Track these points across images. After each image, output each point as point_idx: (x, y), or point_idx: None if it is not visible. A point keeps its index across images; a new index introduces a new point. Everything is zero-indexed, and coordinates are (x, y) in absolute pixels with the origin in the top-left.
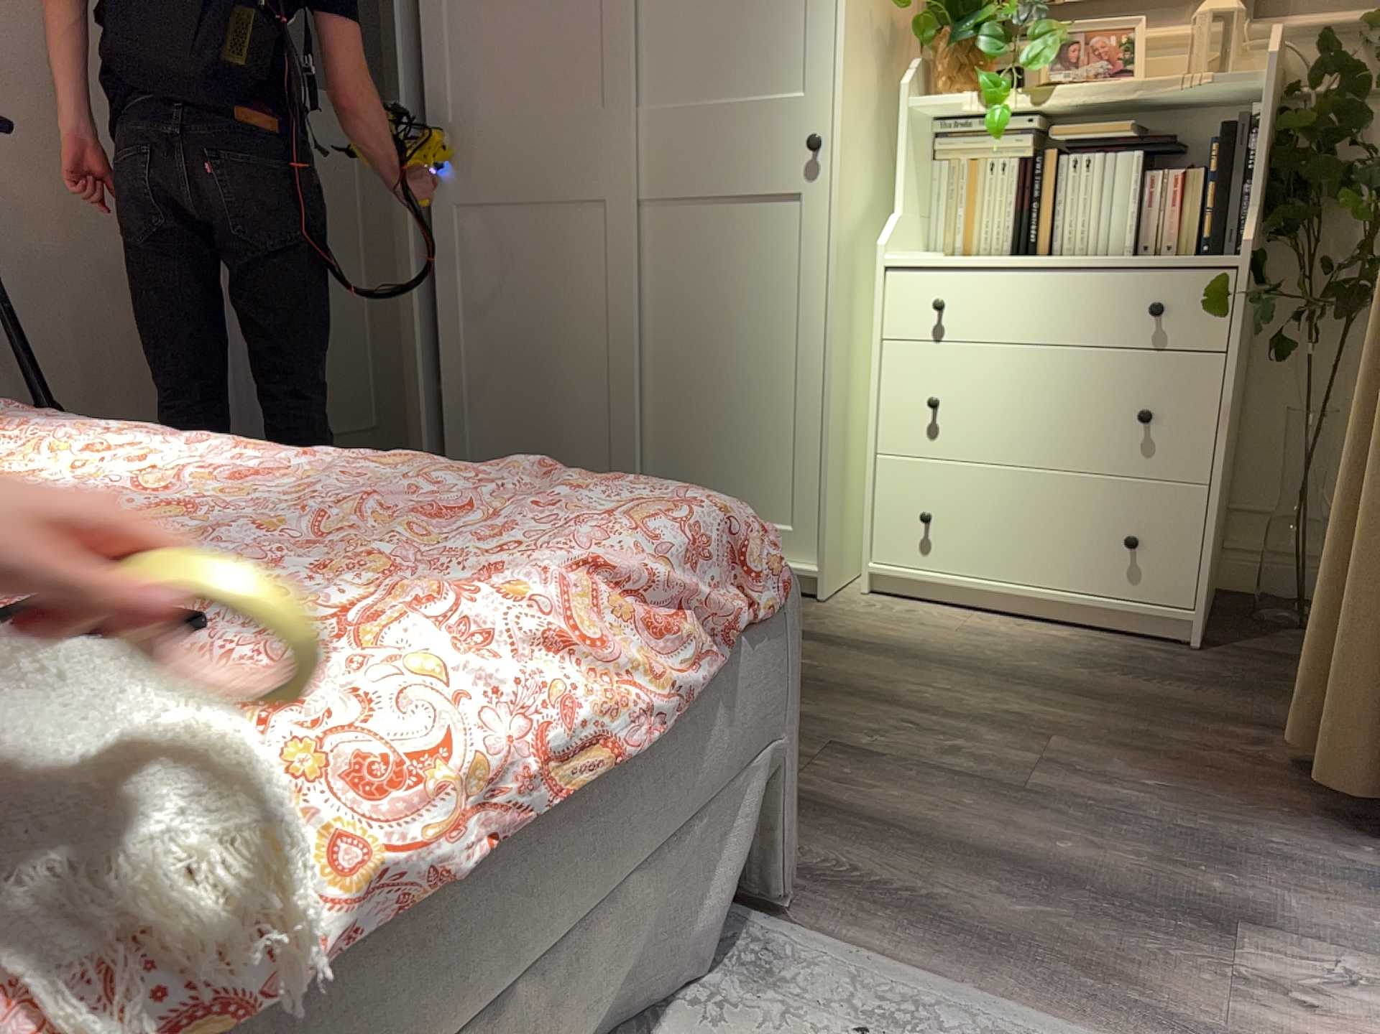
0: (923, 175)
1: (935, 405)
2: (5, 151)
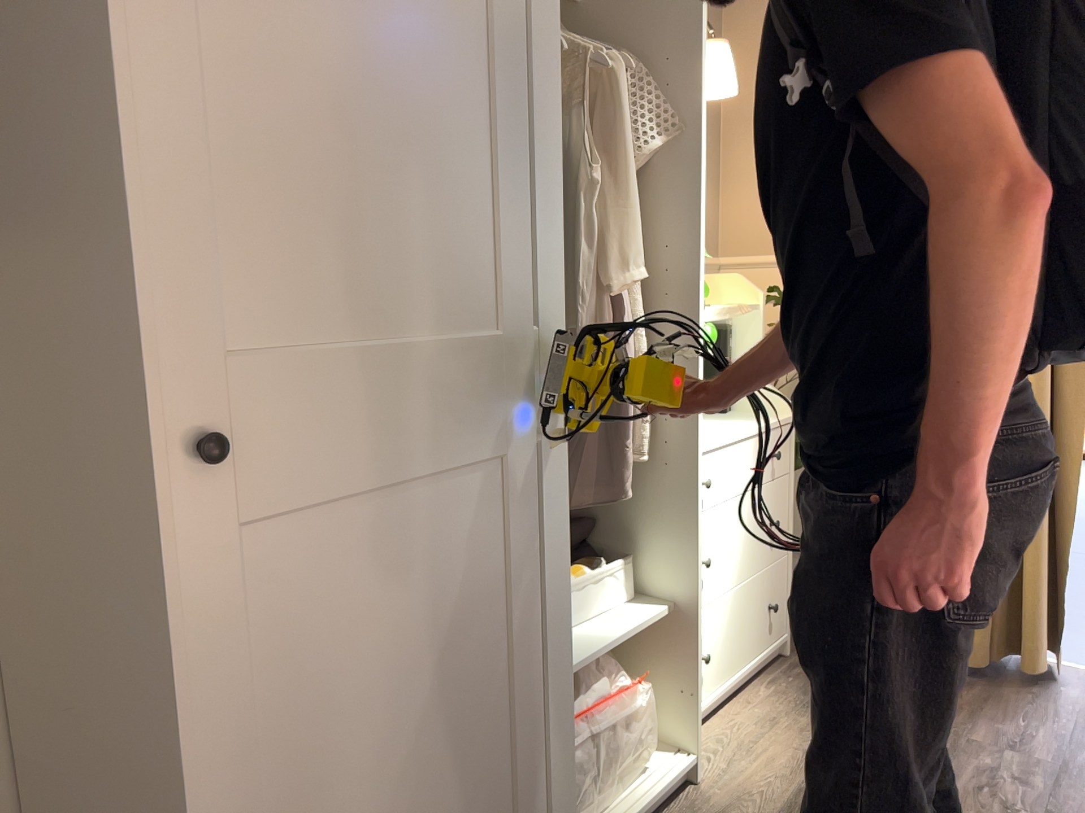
0: None
1: (711, 565)
2: None
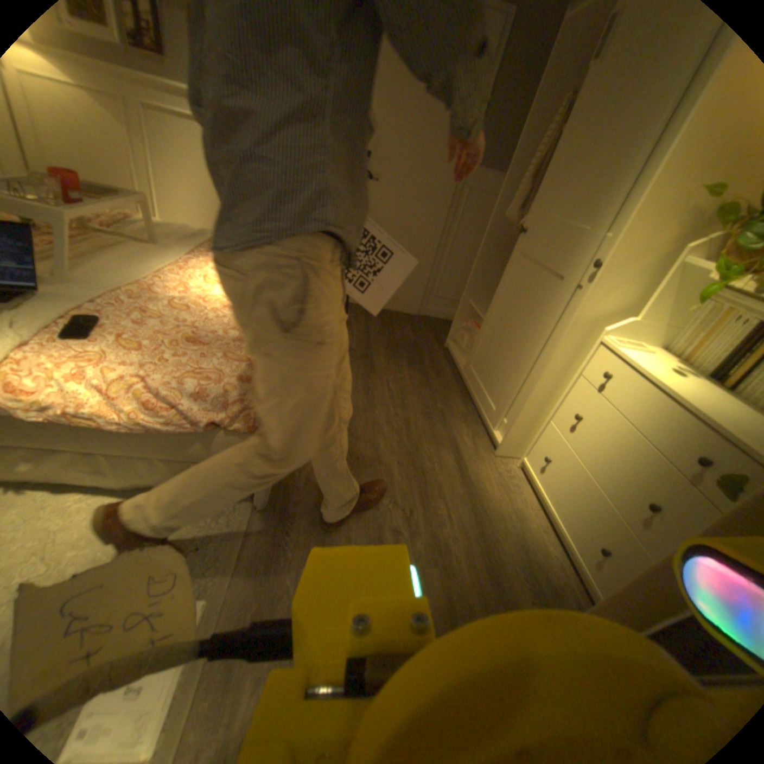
0: (687, 304)
1: (577, 418)
2: (385, 181)
